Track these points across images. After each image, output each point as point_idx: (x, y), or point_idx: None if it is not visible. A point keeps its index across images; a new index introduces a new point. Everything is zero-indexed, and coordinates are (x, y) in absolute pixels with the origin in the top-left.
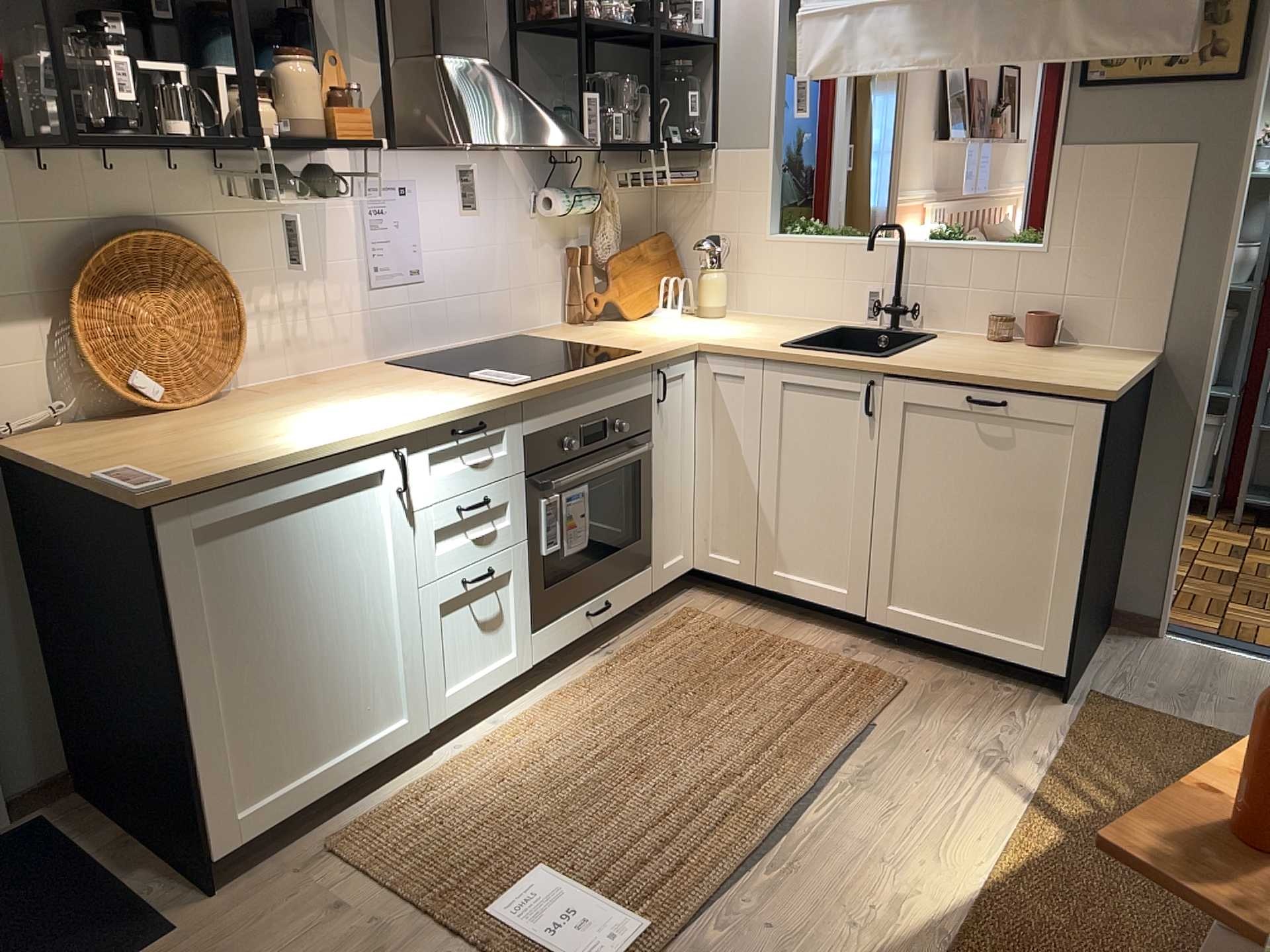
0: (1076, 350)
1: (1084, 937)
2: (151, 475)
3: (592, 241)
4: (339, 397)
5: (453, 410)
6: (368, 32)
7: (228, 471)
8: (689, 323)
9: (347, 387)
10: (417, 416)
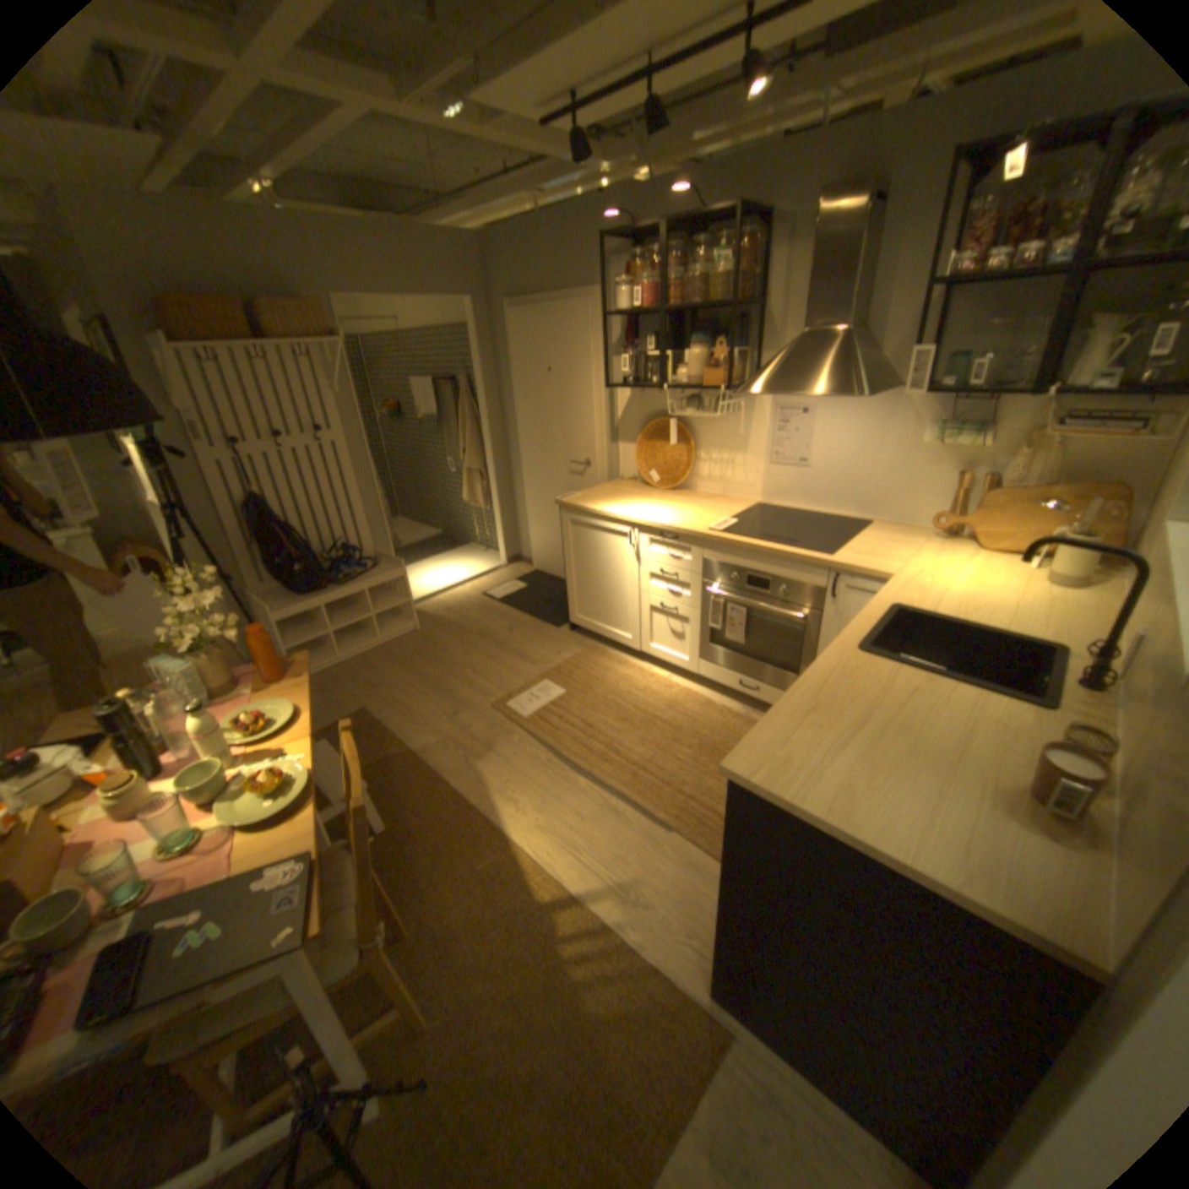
0: (1042, 838)
1: (466, 871)
2: (568, 498)
3: (1015, 473)
4: (683, 505)
5: (658, 524)
6: (801, 313)
7: (576, 505)
8: (1000, 573)
9: (703, 504)
10: (646, 519)
